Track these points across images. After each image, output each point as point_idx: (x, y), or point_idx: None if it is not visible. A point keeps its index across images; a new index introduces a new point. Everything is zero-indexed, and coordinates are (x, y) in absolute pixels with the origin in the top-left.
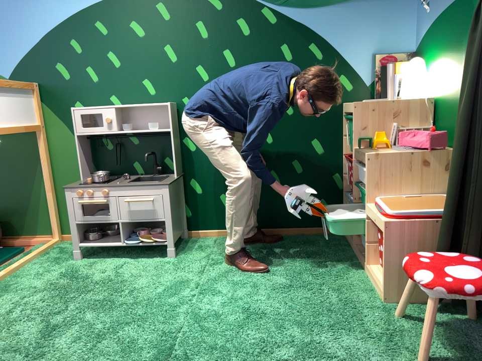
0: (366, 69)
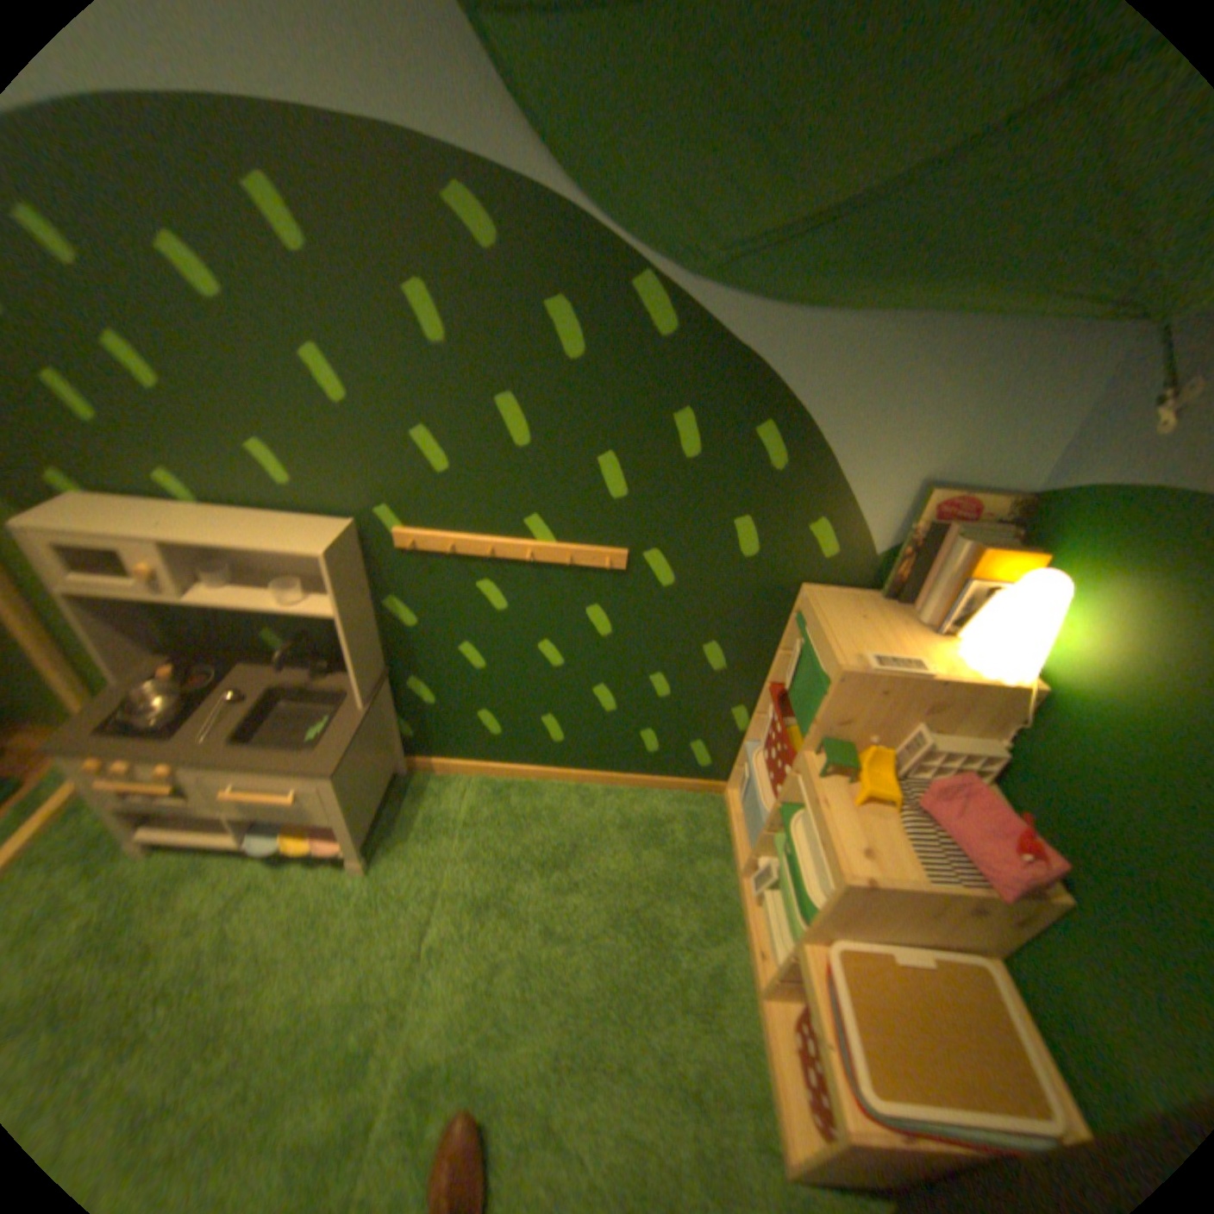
0: (893, 518)
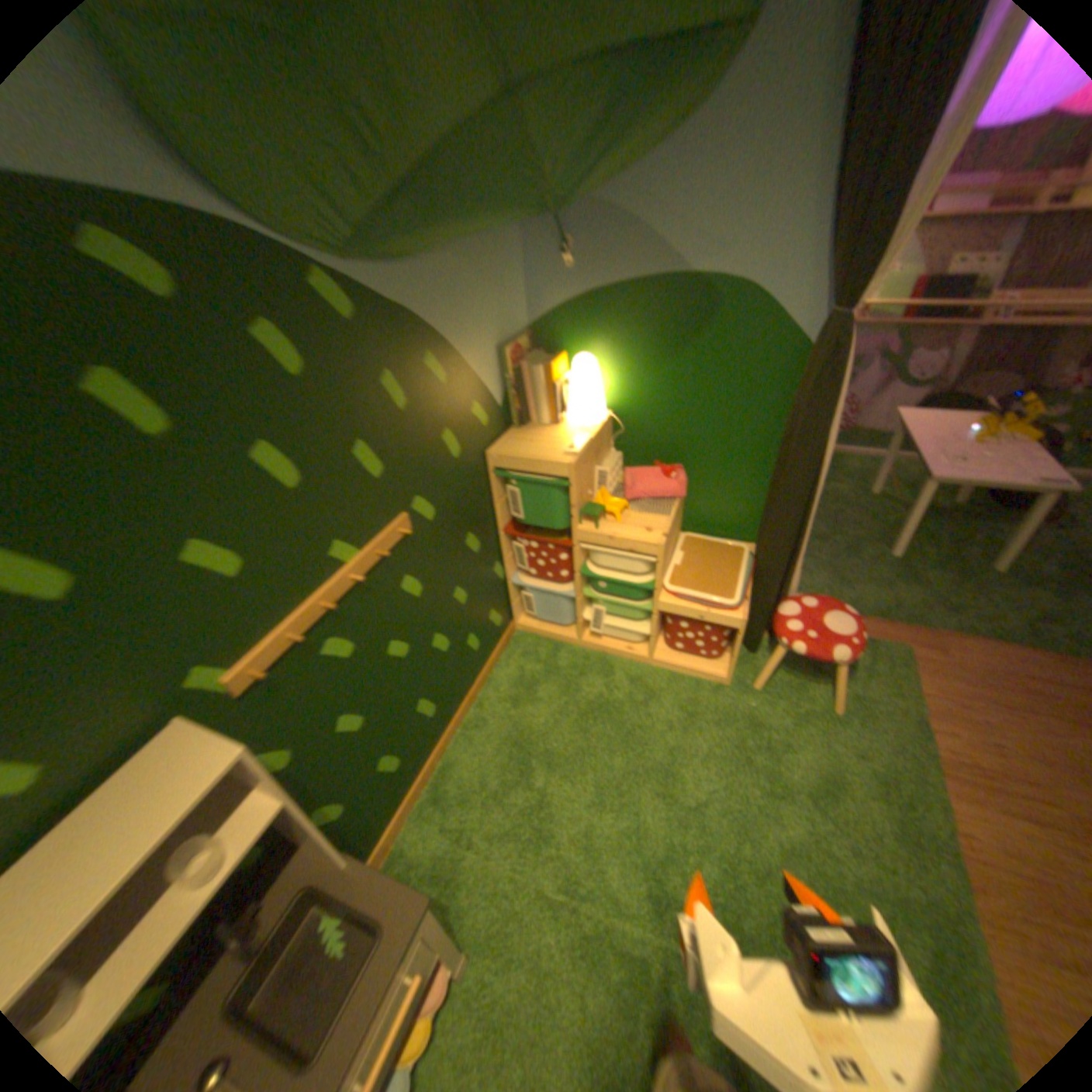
0: (496, 379)
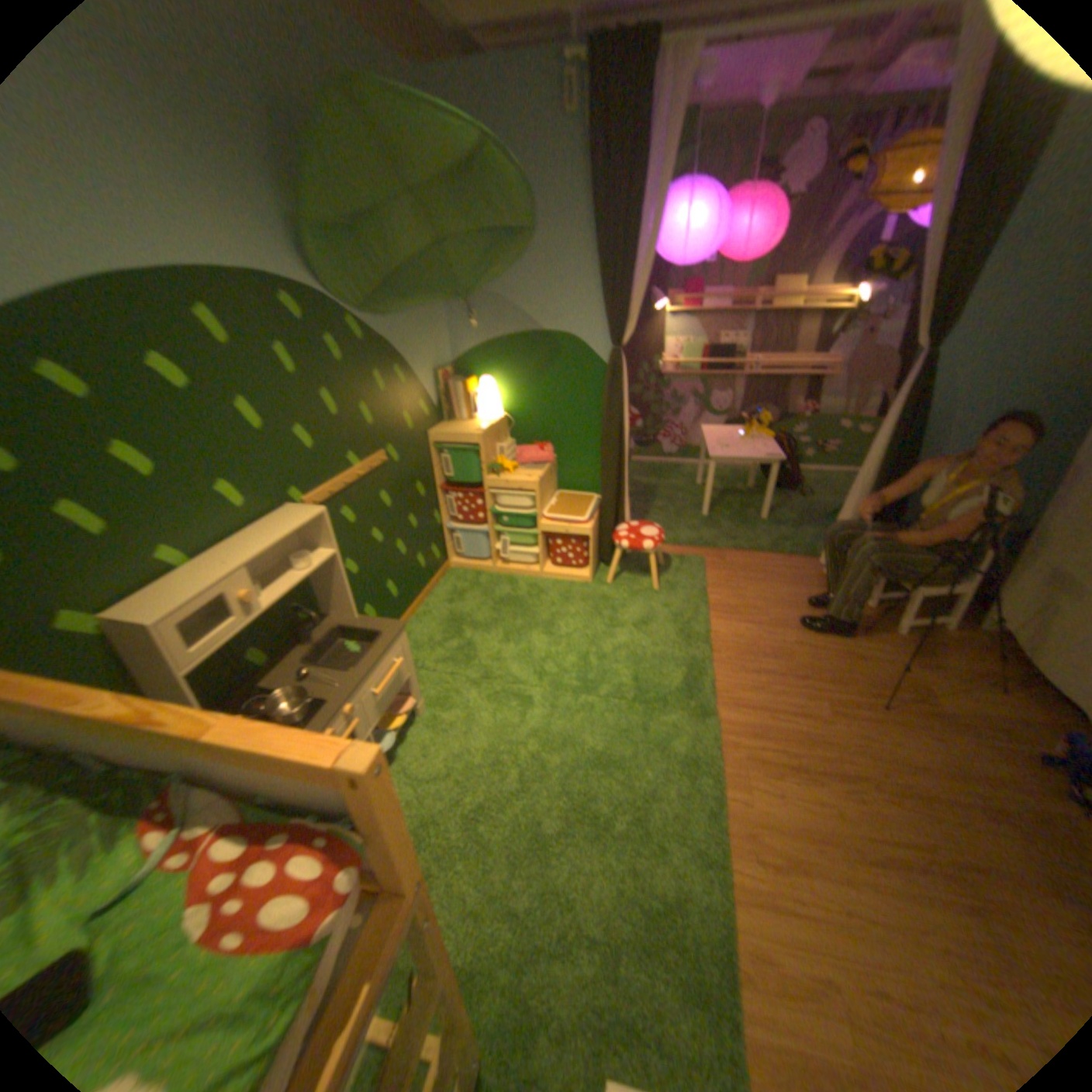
0: (431, 389)
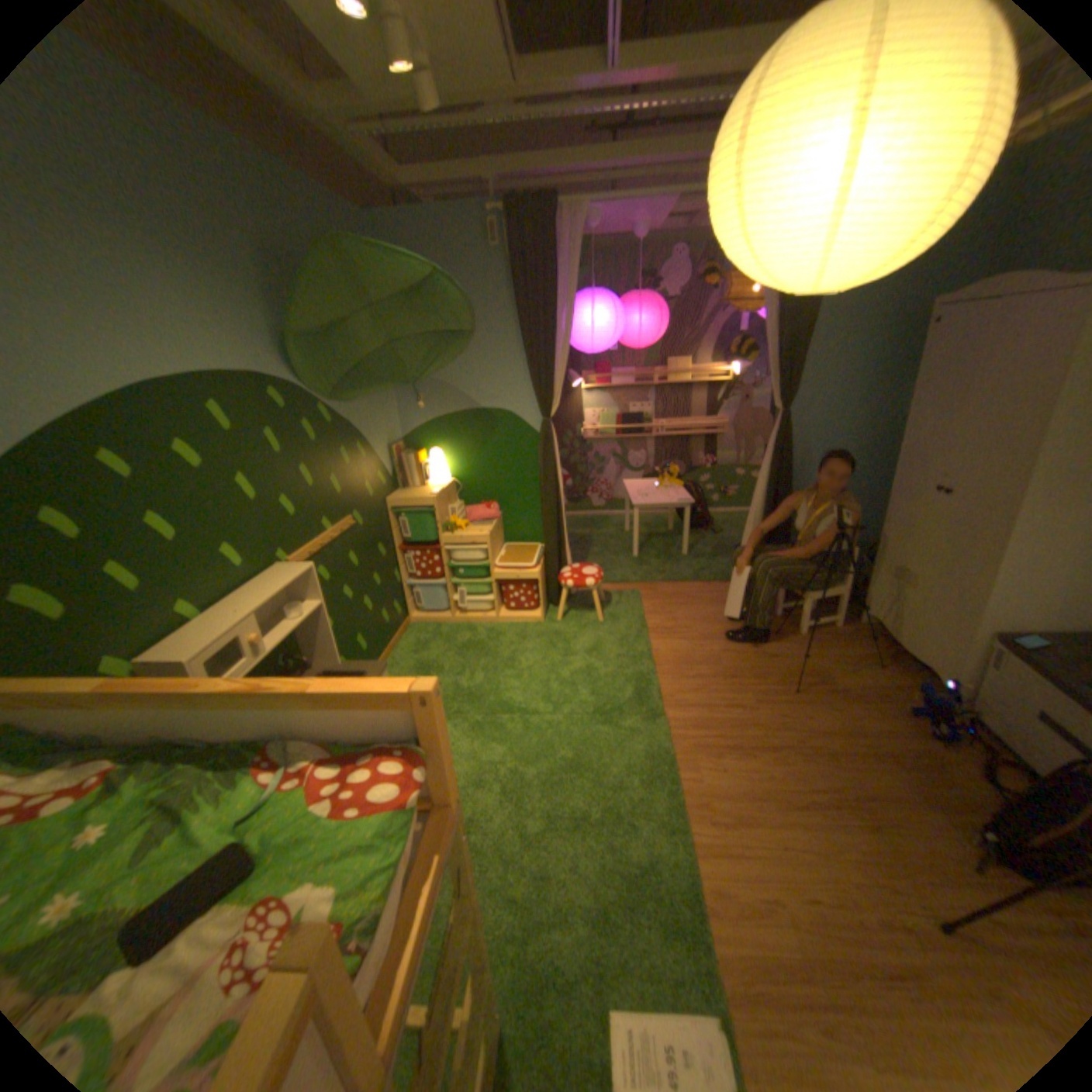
0: (387, 462)
